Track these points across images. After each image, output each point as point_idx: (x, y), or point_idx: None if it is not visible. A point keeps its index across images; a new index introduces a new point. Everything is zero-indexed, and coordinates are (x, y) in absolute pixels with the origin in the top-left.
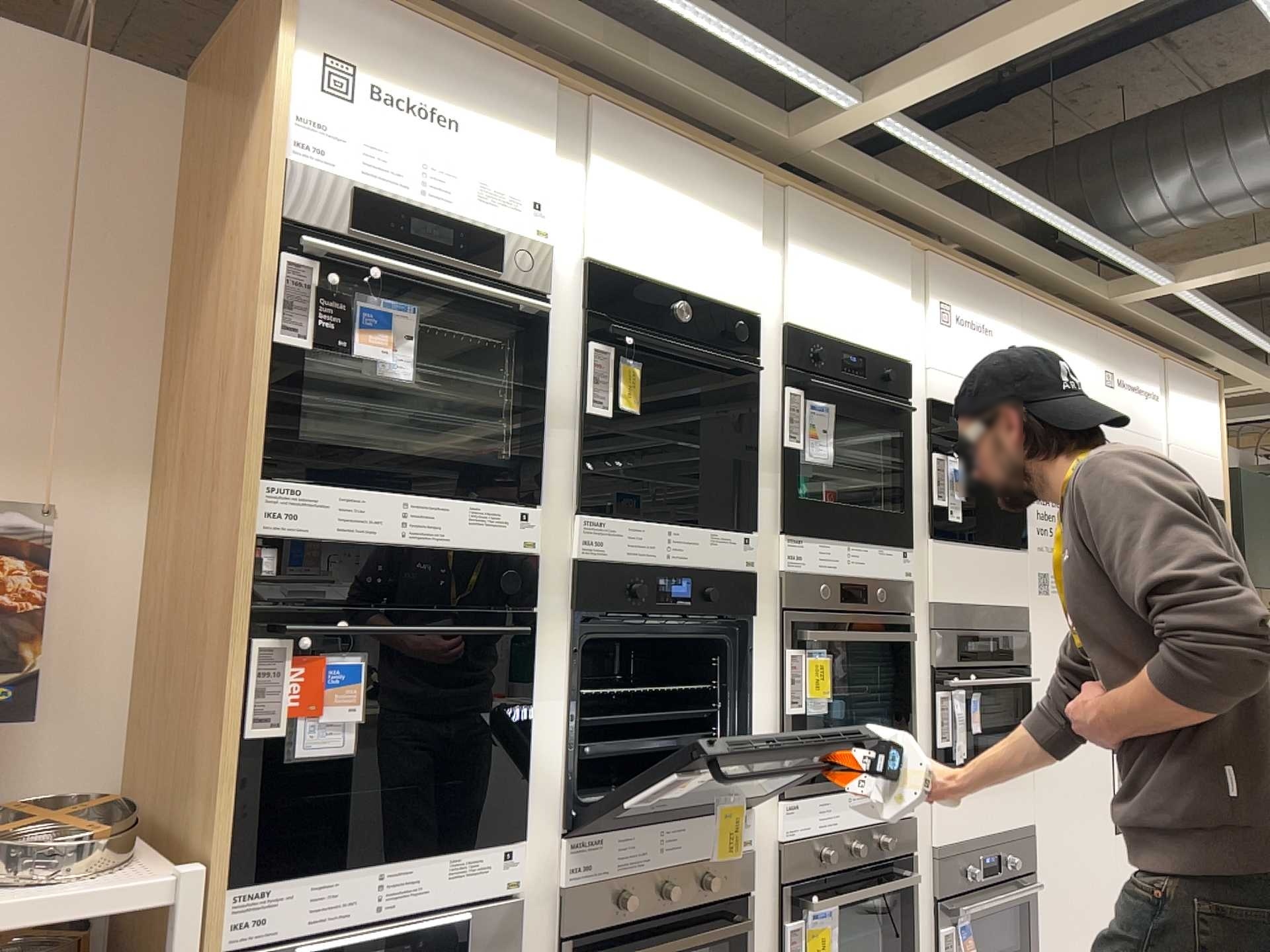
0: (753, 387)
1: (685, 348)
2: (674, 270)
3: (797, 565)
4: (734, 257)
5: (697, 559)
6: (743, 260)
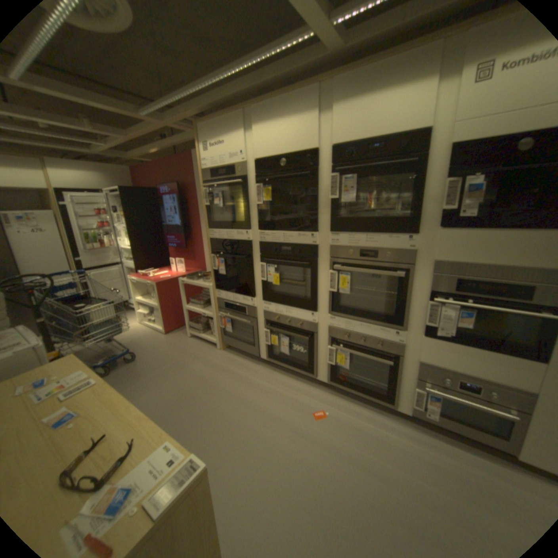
0: (319, 176)
1: (284, 174)
2: (279, 147)
3: (339, 244)
4: (305, 125)
5: (294, 243)
6: (309, 124)
